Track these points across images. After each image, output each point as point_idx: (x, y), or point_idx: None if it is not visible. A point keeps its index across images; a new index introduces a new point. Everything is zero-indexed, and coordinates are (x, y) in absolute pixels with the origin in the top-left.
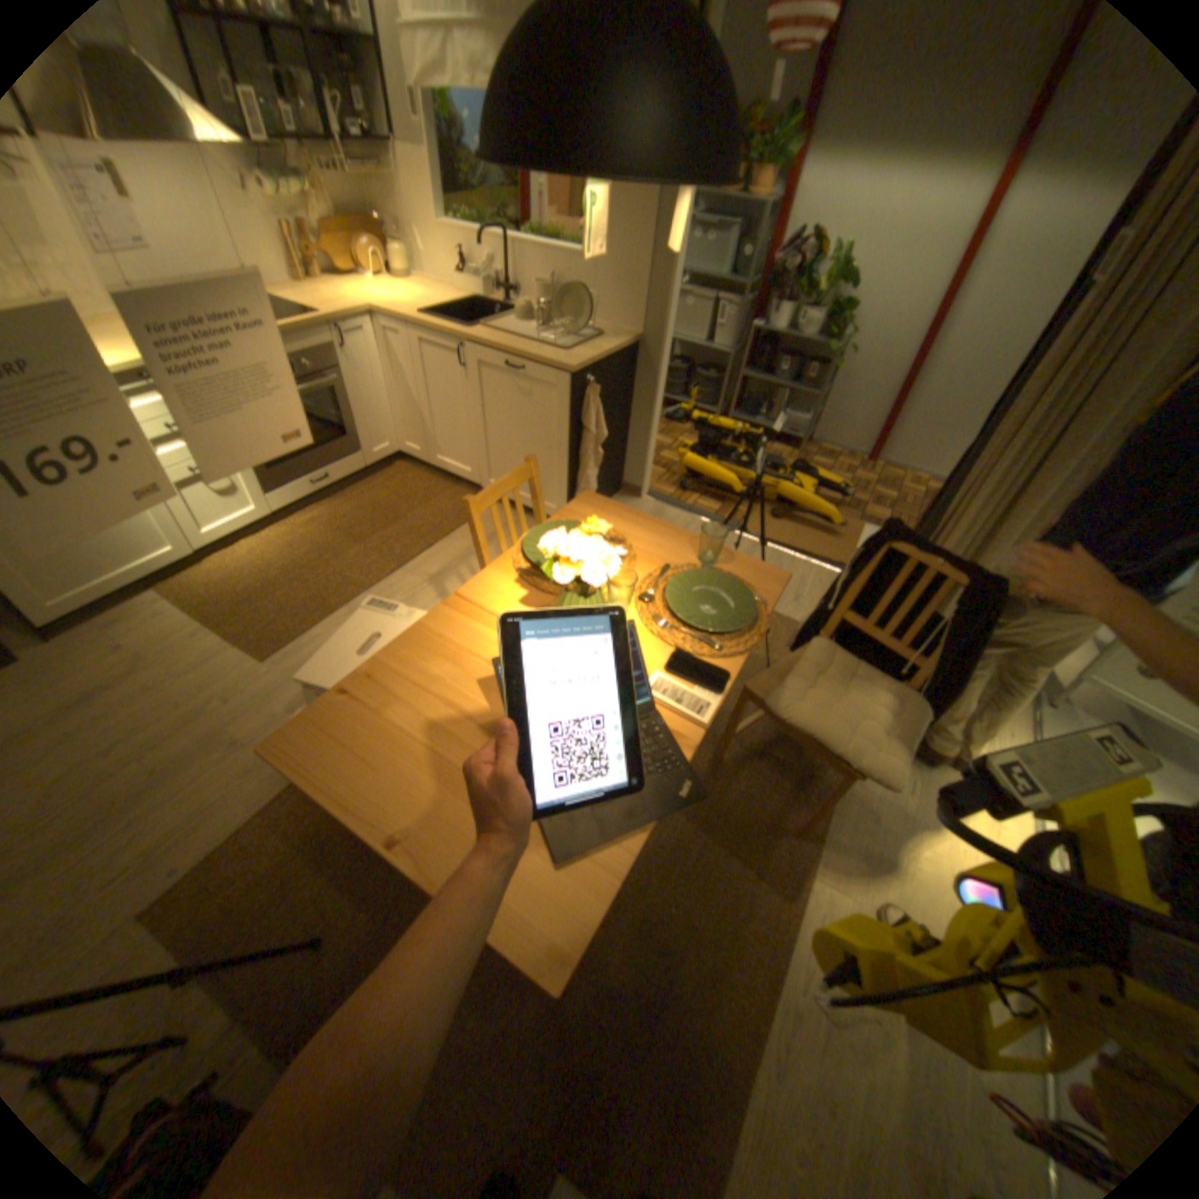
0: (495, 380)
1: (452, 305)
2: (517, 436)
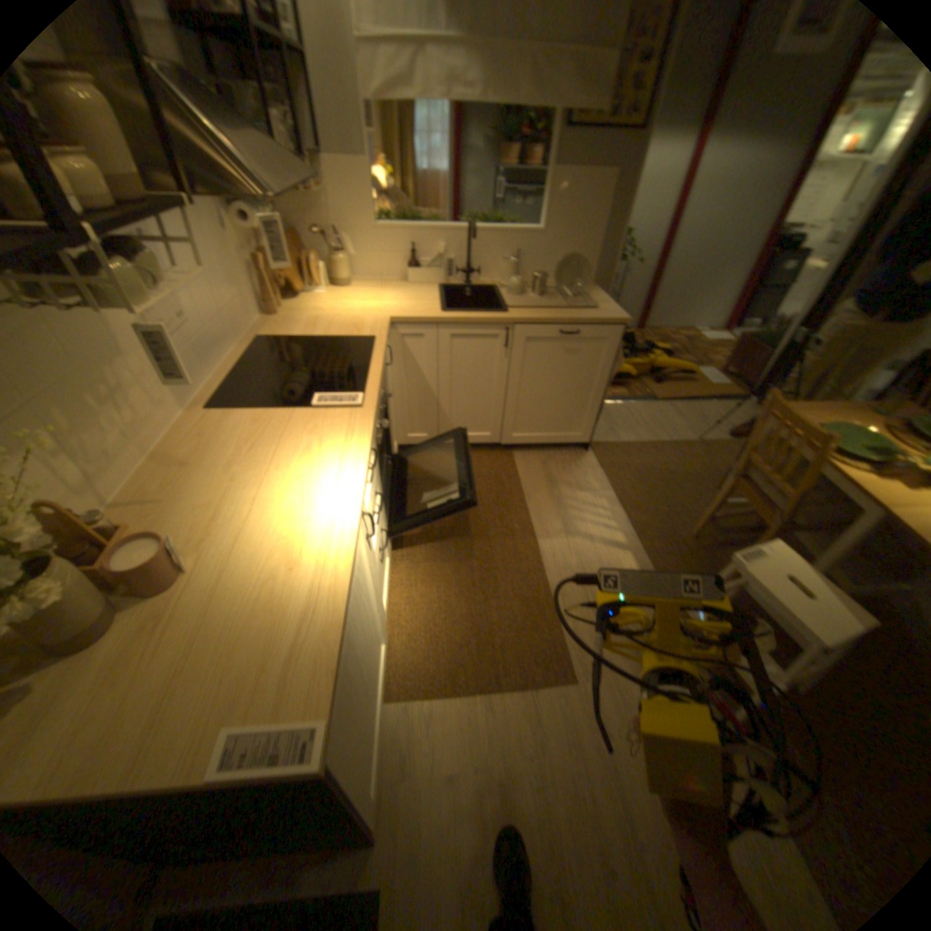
0: (539, 350)
1: (445, 298)
2: (552, 390)
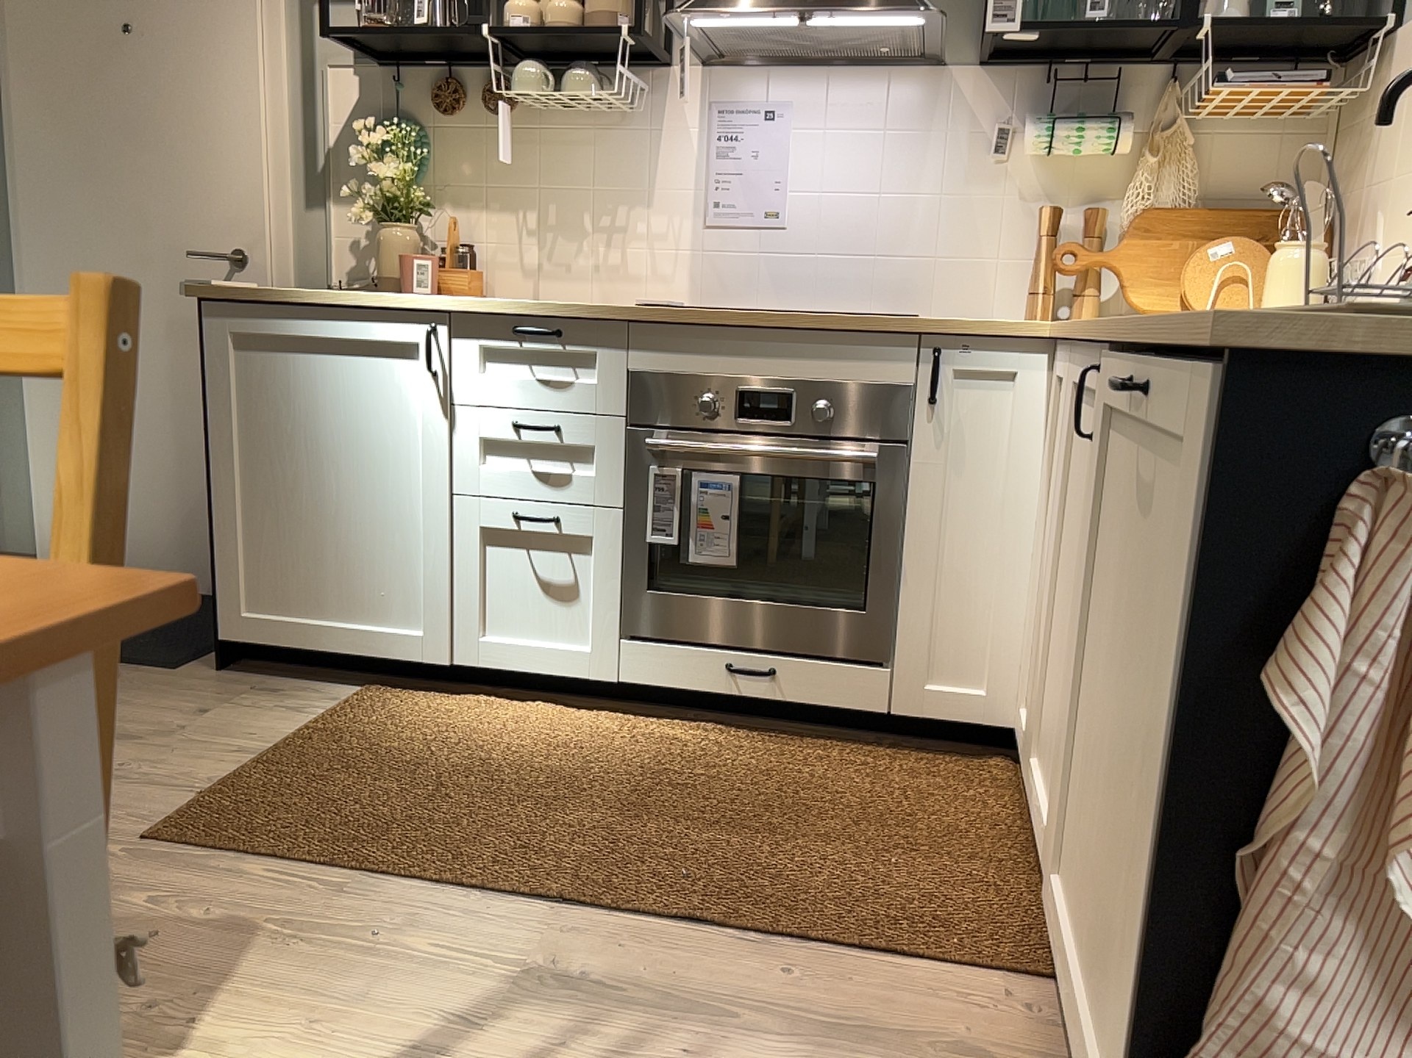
0: (1128, 484)
1: None
2: (1122, 713)
